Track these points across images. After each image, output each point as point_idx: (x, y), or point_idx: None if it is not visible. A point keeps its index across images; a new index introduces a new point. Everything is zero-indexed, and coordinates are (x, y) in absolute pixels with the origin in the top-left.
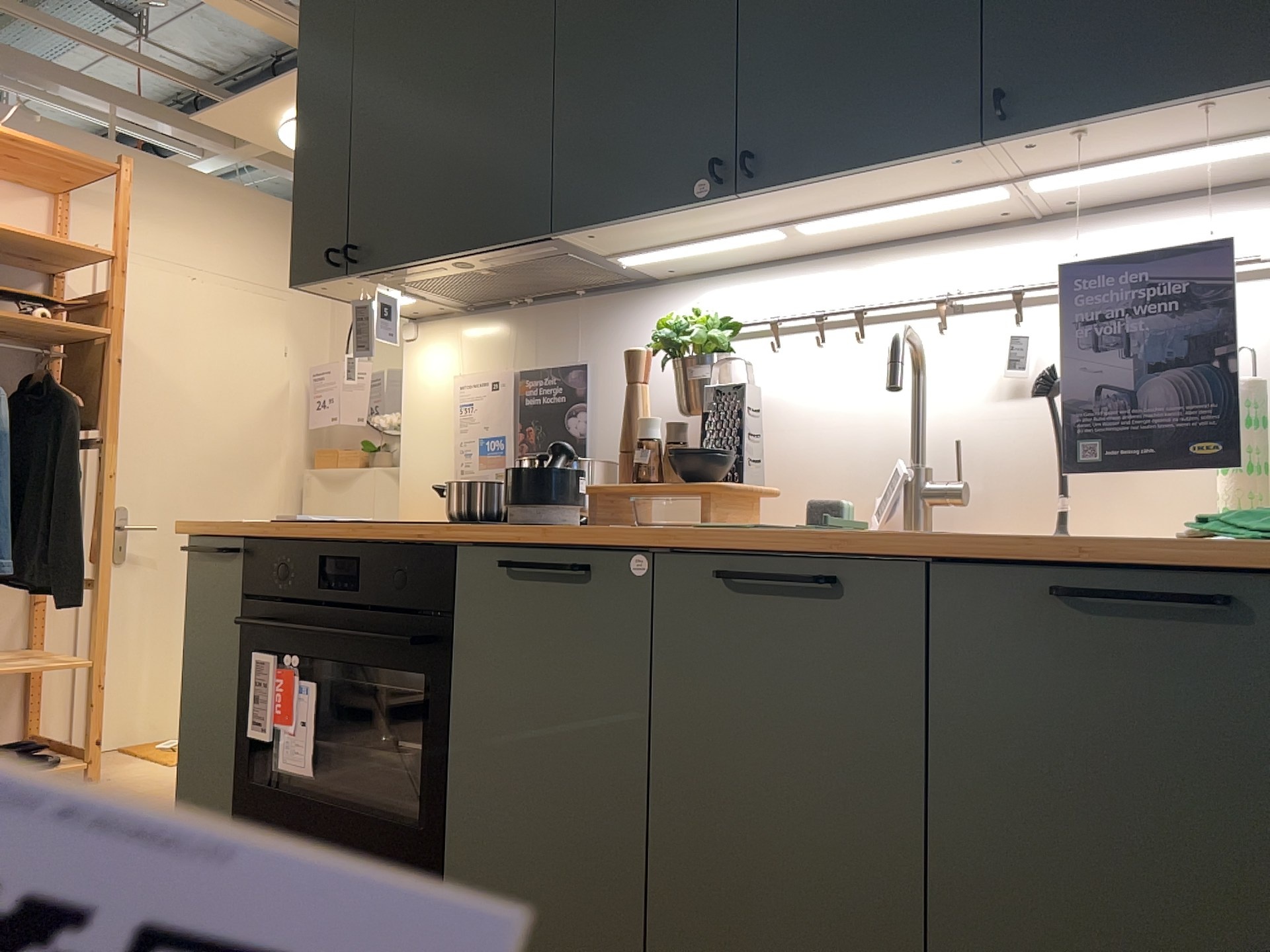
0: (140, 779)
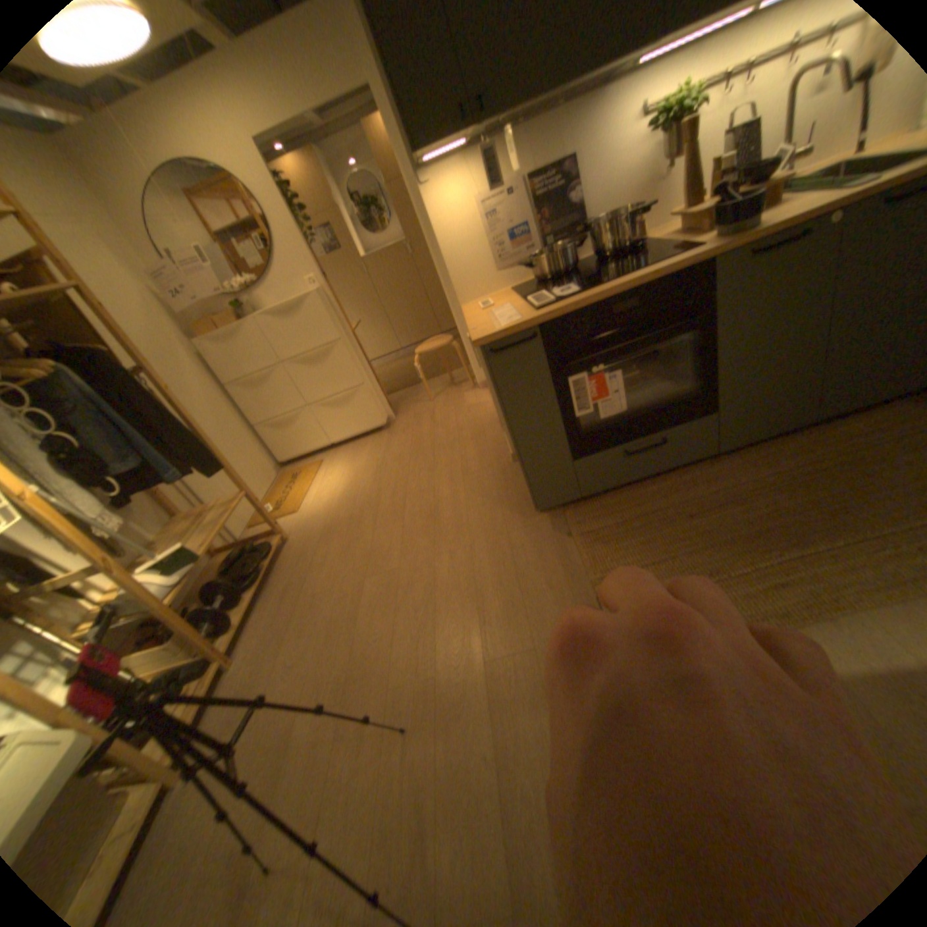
0: (303, 521)
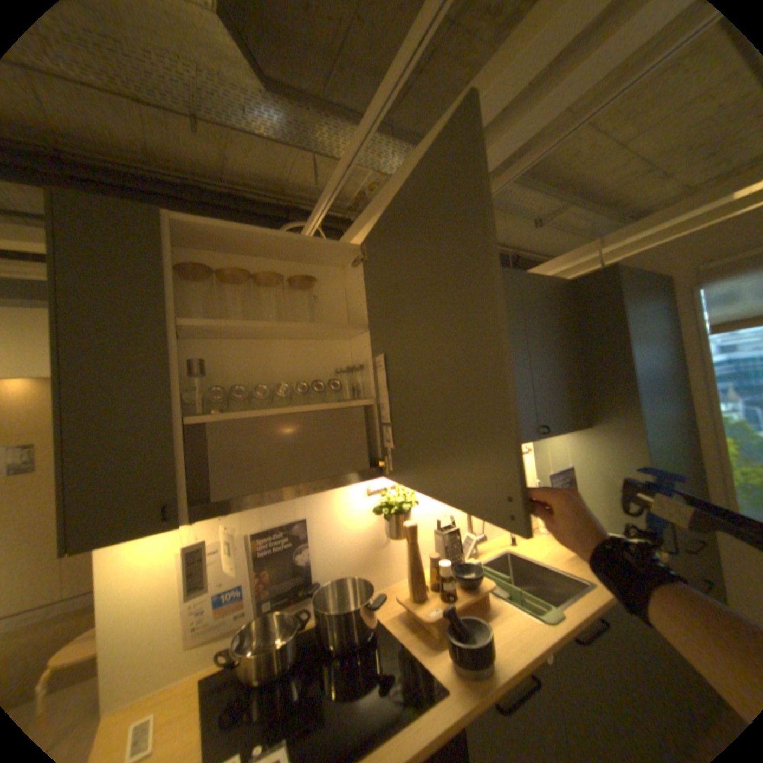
0: None
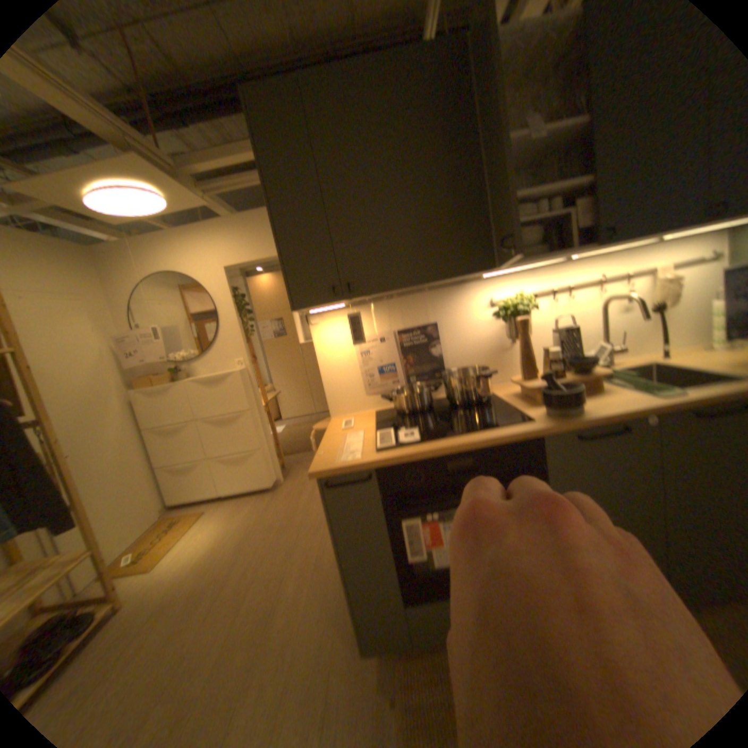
0: (147, 589)
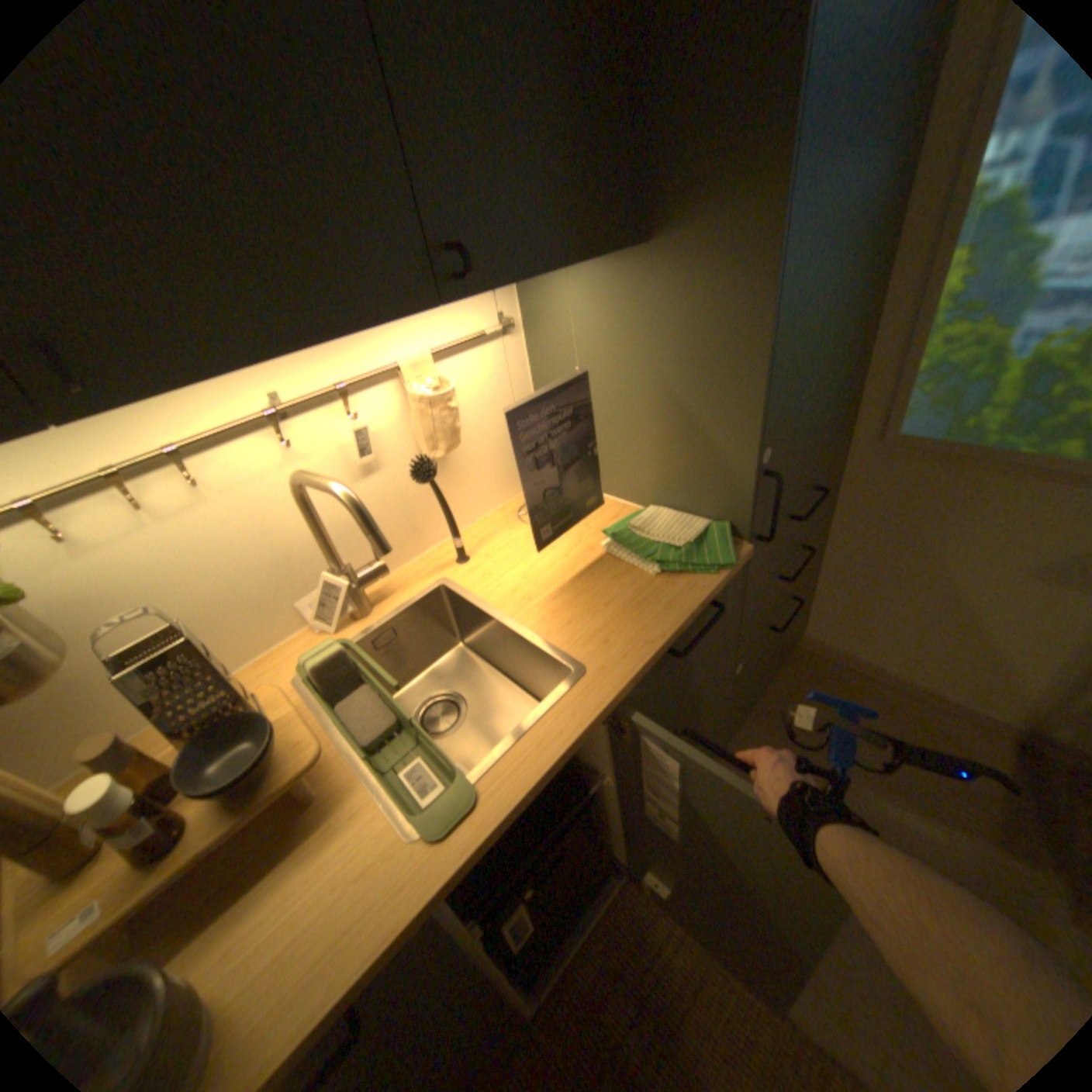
0: None
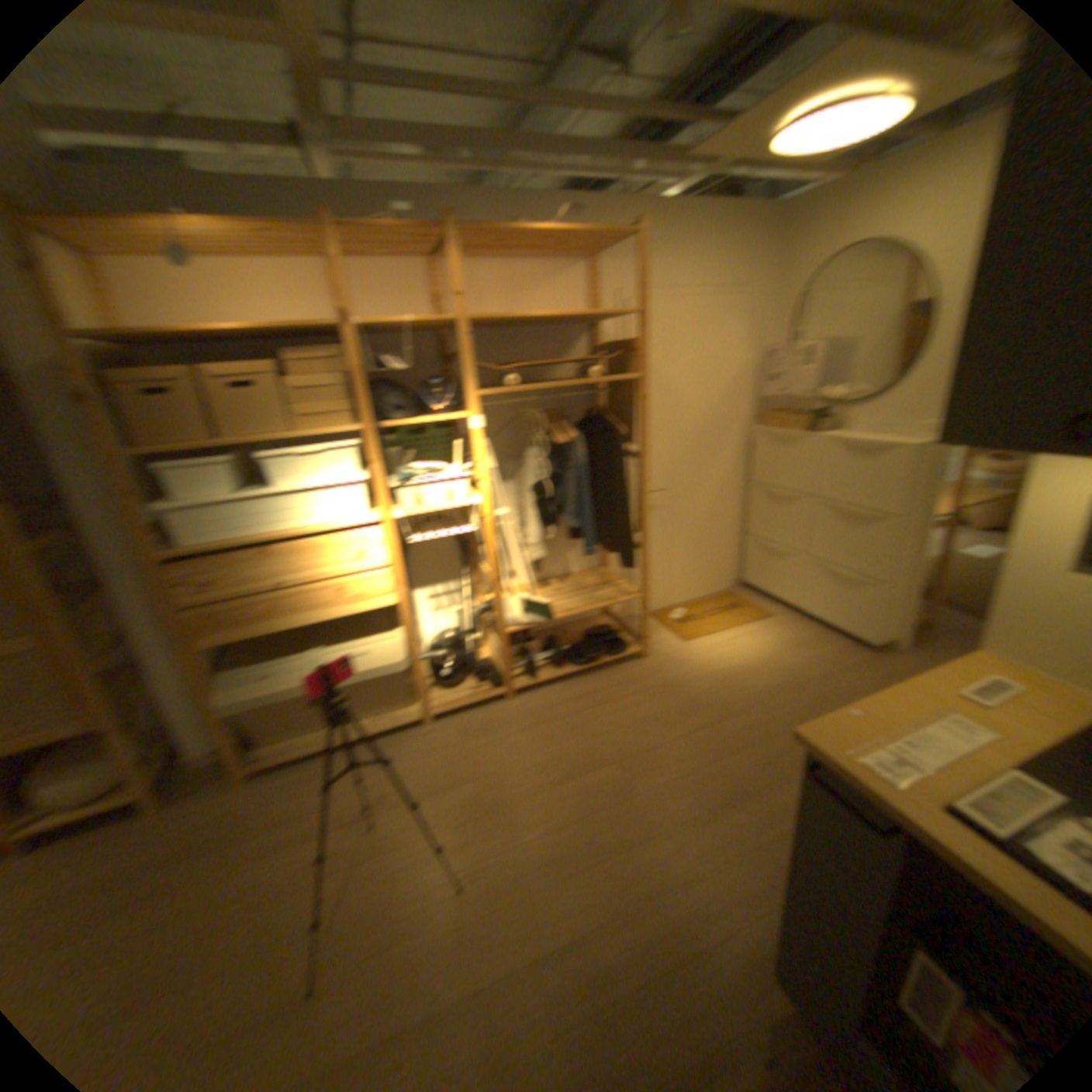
0: (673, 657)
